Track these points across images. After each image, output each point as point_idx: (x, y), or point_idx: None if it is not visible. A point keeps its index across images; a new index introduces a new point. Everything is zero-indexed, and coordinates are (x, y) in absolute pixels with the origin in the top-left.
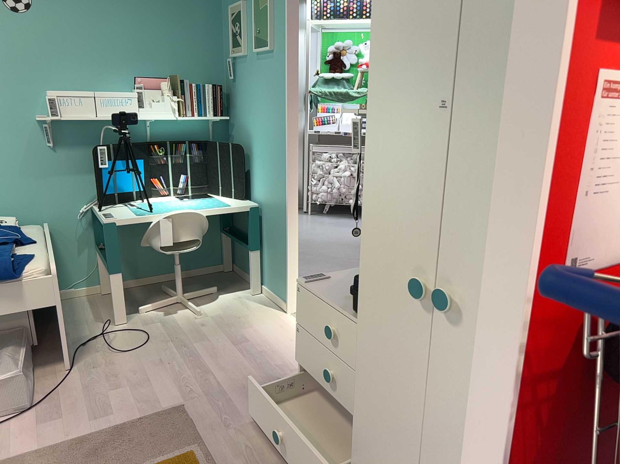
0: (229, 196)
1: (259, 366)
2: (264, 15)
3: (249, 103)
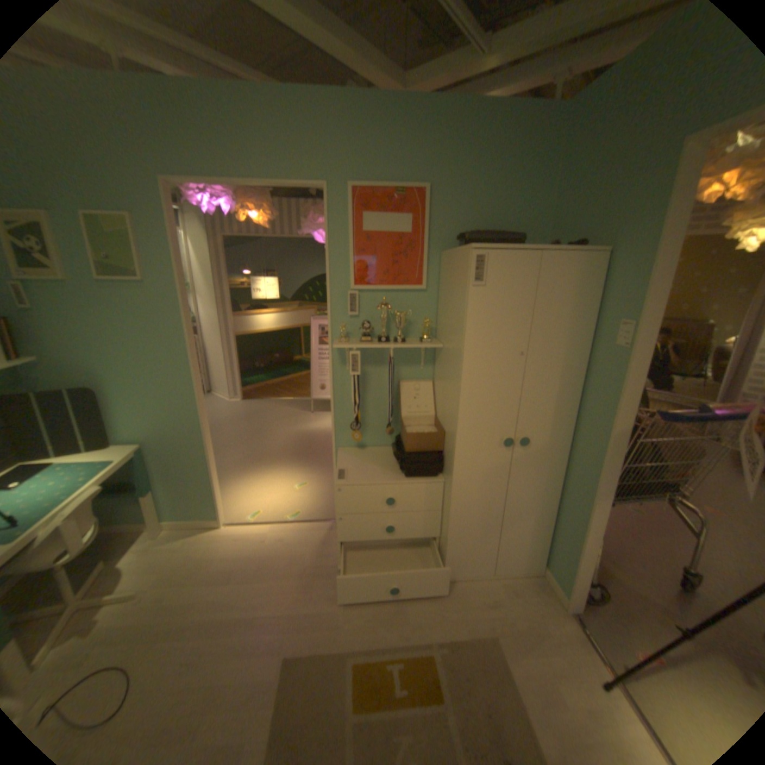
0: (75, 453)
1: (276, 577)
2: (118, 239)
3: (85, 338)
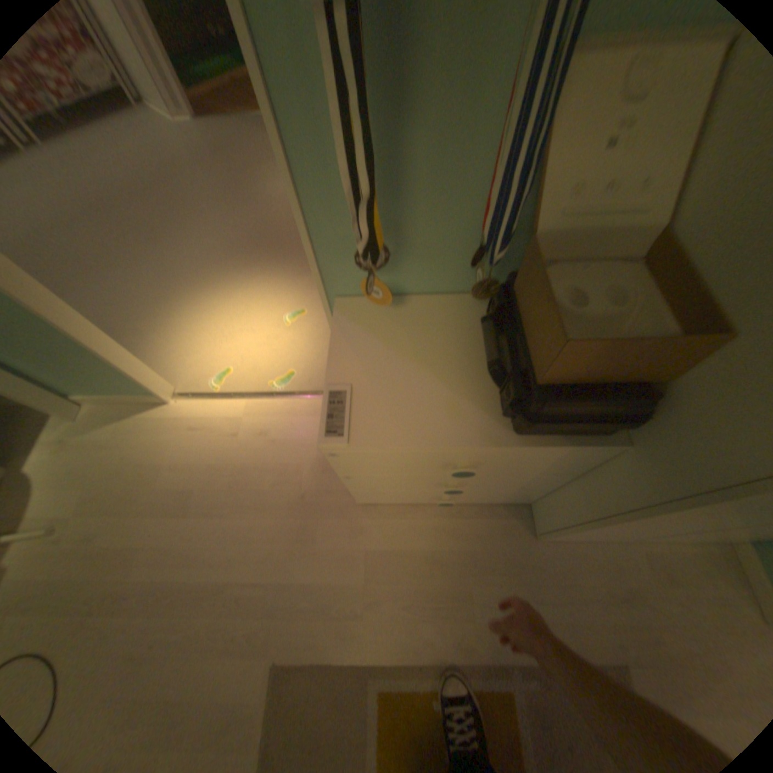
0: None
1: (258, 507)
2: None
3: None
